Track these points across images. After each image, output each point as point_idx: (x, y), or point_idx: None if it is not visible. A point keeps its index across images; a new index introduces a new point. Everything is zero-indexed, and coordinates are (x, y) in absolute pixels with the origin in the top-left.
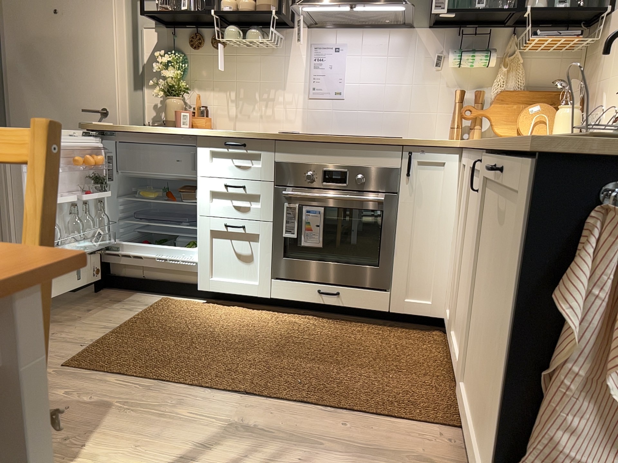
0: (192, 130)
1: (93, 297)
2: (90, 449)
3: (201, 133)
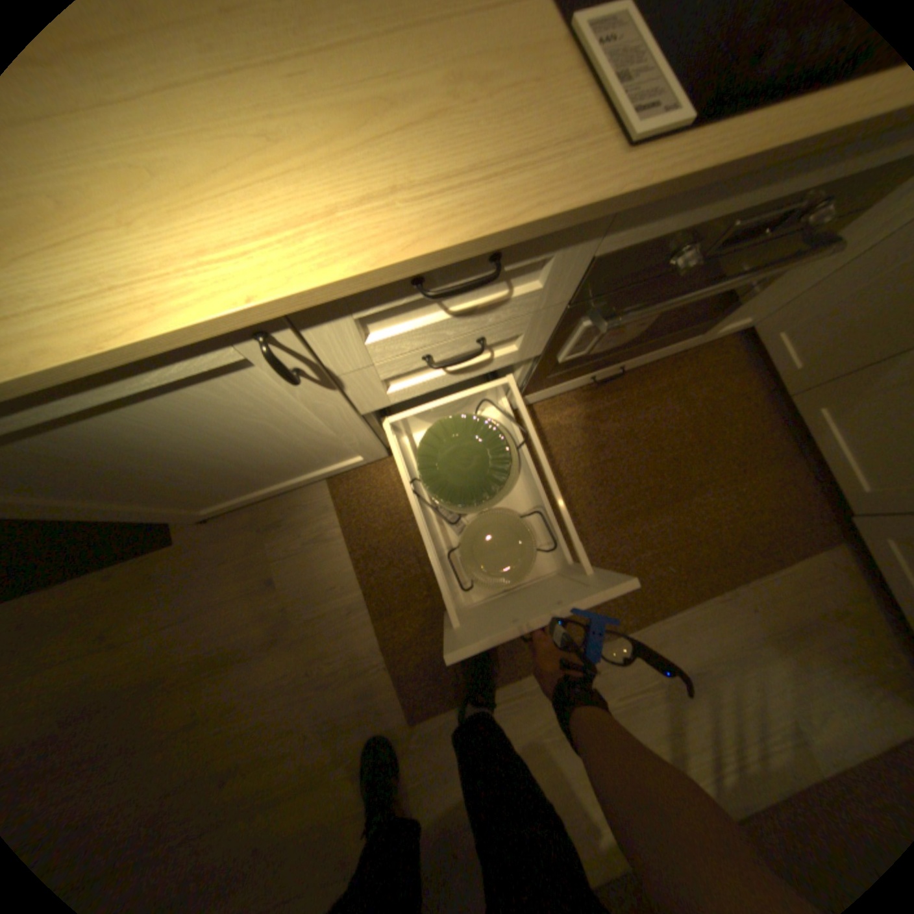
0: (249, 299)
1: (222, 539)
2: (585, 809)
3: (304, 298)
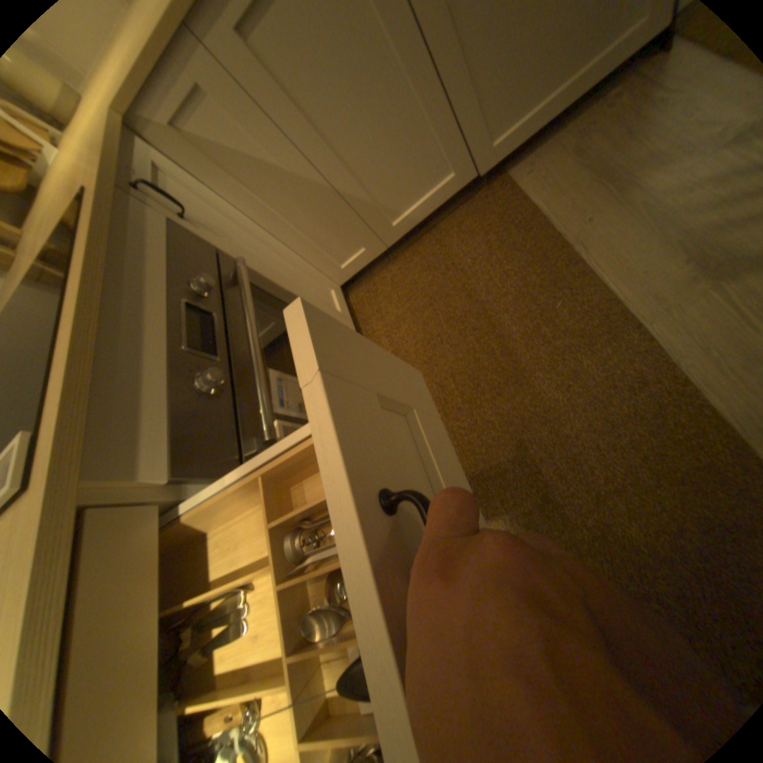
0: None
1: None
2: None
3: None
